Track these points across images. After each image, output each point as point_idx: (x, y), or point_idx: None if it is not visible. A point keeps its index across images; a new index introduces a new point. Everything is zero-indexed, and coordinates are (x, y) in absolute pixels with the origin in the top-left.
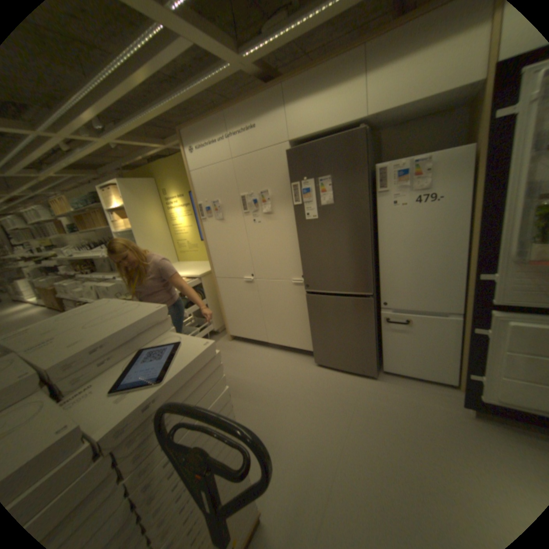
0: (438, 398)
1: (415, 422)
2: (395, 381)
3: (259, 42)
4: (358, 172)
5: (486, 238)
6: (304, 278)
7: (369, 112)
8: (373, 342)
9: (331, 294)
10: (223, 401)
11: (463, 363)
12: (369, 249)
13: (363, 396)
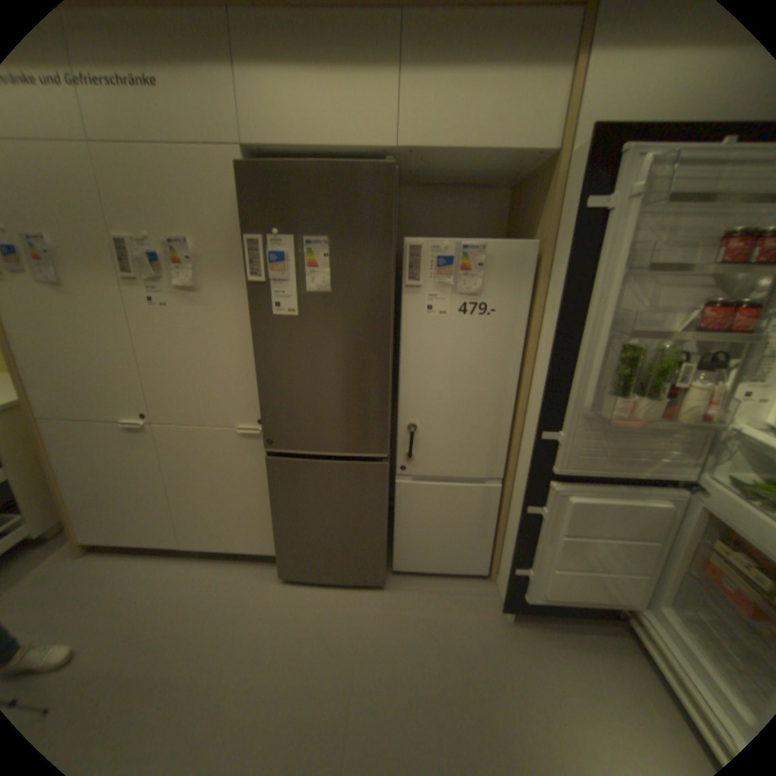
0: (467, 601)
1: (445, 658)
2: (409, 584)
3: None
4: (378, 242)
5: (545, 379)
6: (262, 426)
7: (400, 140)
8: (382, 532)
9: (315, 455)
10: None
11: (495, 543)
12: (387, 381)
13: (366, 629)
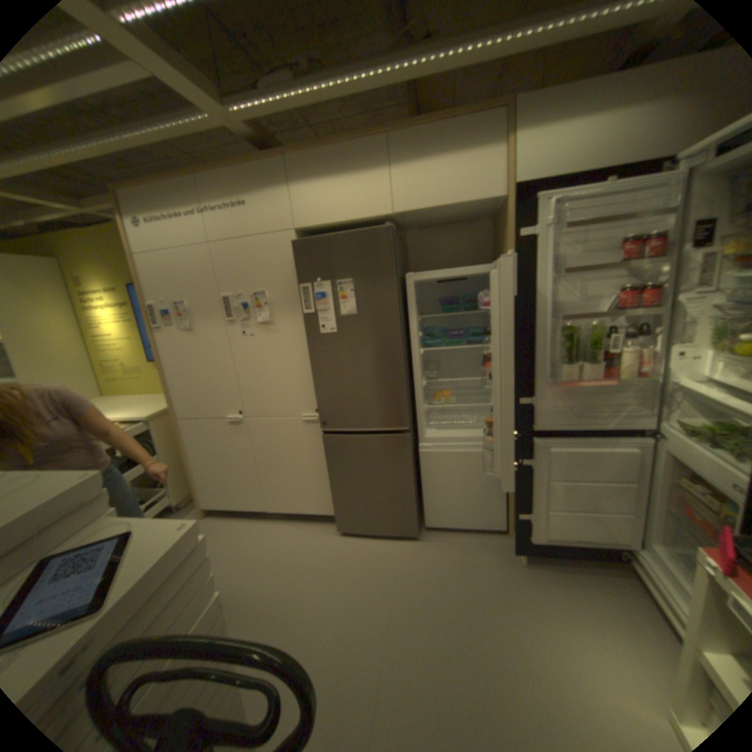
0: (488, 550)
1: (467, 586)
2: (439, 538)
3: (254, 98)
4: (386, 277)
5: (520, 359)
6: (319, 412)
7: (395, 210)
8: (412, 490)
9: (357, 432)
10: (207, 619)
11: (508, 502)
12: (403, 372)
13: (404, 566)
